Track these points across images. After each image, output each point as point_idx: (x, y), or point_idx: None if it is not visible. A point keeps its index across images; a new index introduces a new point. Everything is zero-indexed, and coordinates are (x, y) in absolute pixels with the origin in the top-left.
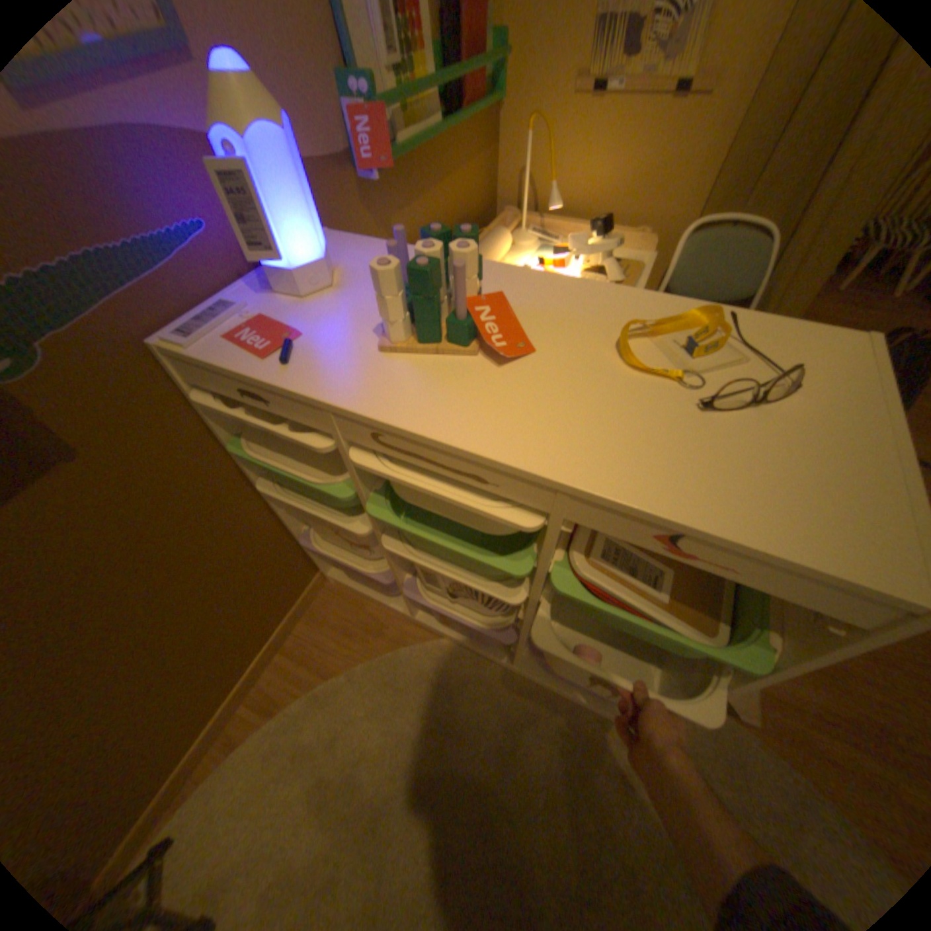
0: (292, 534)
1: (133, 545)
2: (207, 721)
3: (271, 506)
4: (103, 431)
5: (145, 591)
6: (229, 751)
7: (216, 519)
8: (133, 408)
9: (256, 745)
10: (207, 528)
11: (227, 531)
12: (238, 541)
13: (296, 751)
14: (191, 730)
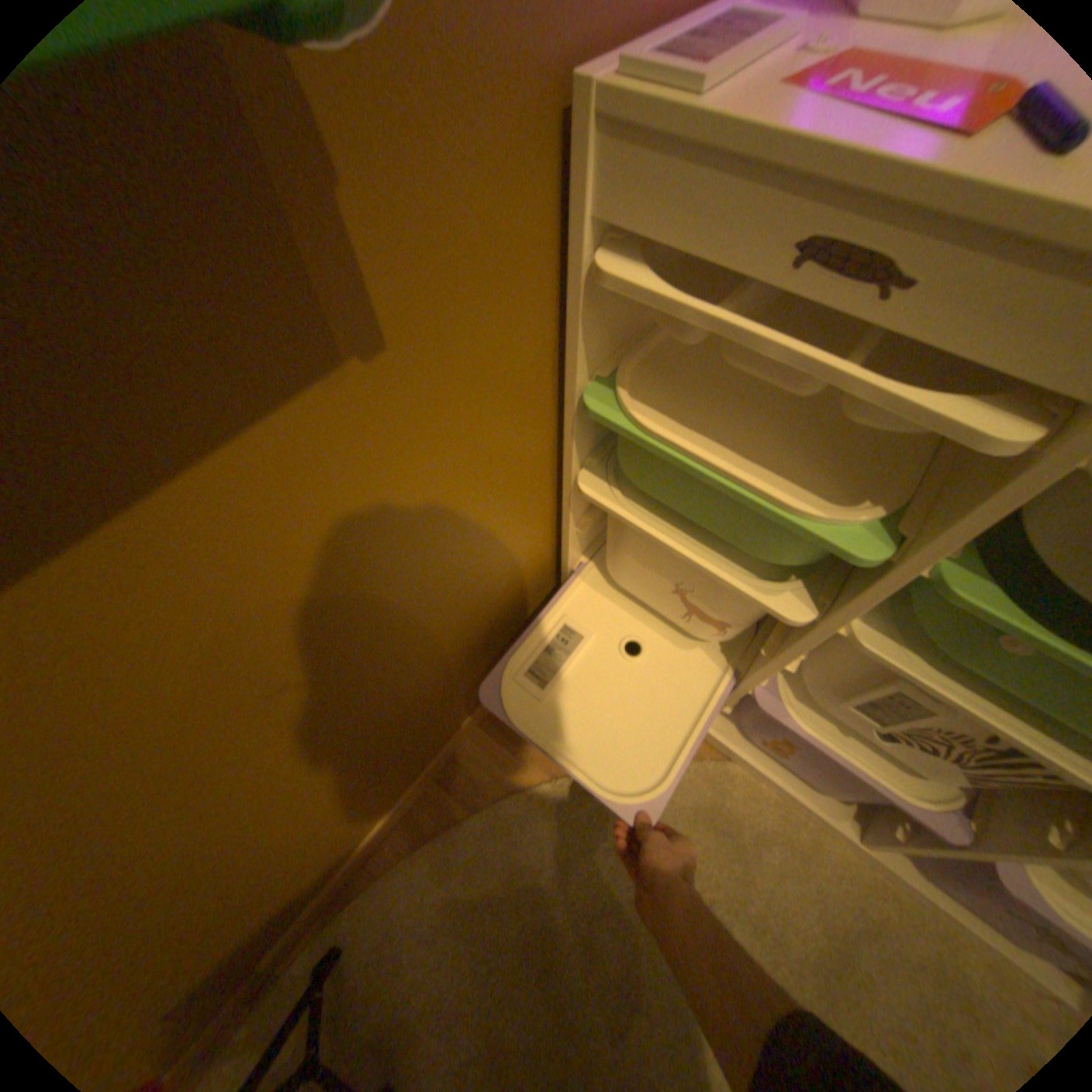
0: (556, 563)
1: (403, 557)
2: (395, 799)
3: (558, 516)
4: (436, 299)
5: (393, 635)
6: (417, 843)
7: (502, 527)
8: (492, 262)
9: (454, 847)
10: (488, 541)
11: (505, 548)
12: (508, 566)
13: (510, 873)
14: (379, 811)
